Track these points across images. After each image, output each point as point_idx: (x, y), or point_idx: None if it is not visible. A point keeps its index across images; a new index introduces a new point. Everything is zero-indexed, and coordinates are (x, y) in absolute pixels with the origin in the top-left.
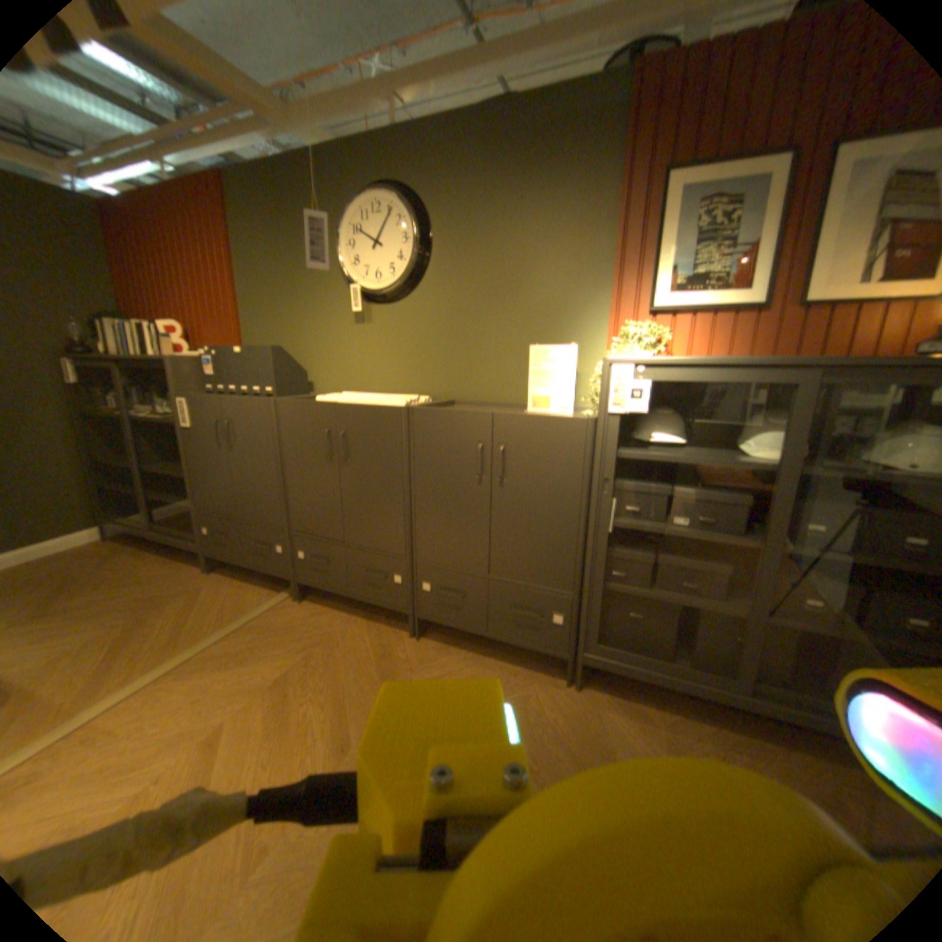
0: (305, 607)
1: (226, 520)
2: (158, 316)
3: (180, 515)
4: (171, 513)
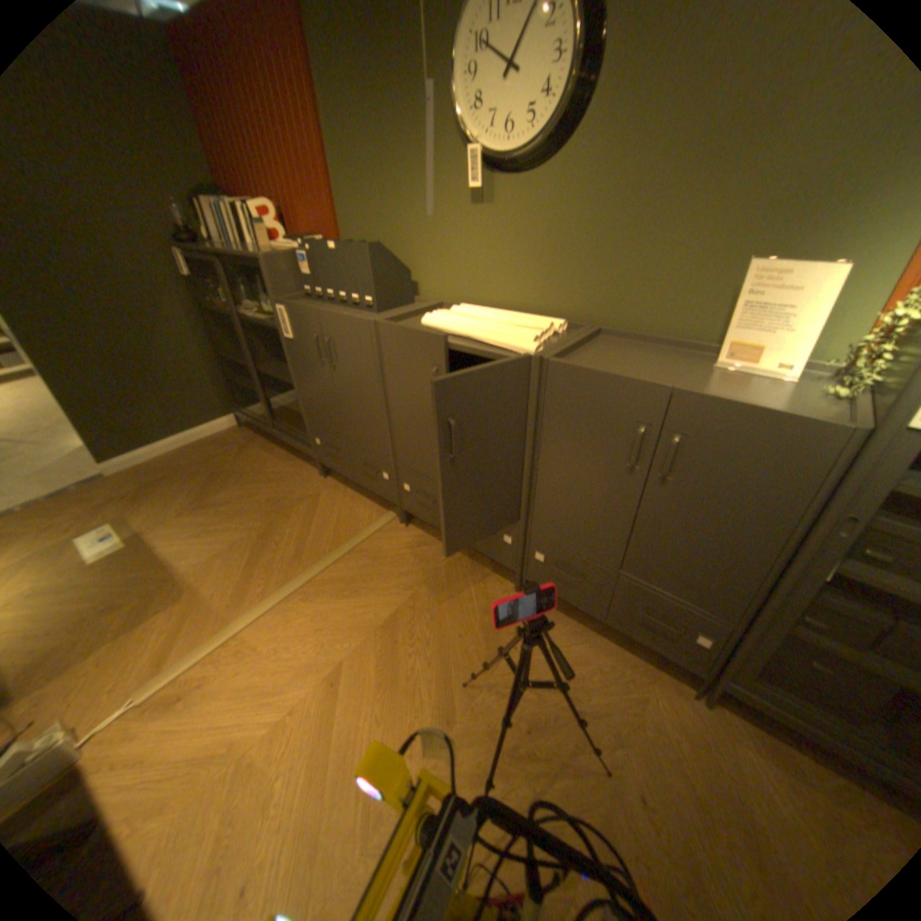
0: (411, 536)
1: (335, 439)
2: (251, 192)
3: (297, 411)
4: (289, 409)
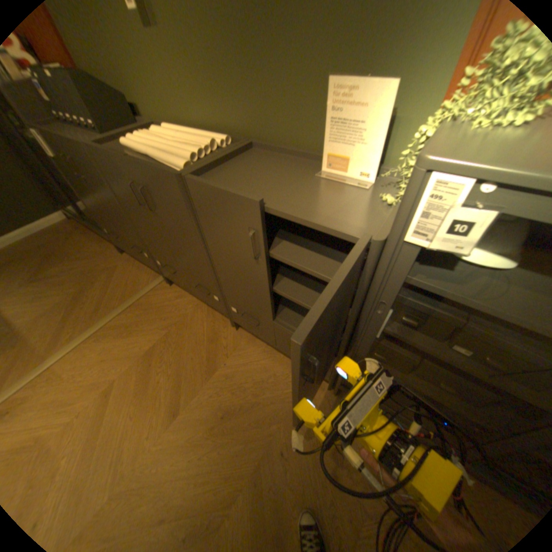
0: (172, 292)
1: (112, 230)
2: None
3: None
4: None
